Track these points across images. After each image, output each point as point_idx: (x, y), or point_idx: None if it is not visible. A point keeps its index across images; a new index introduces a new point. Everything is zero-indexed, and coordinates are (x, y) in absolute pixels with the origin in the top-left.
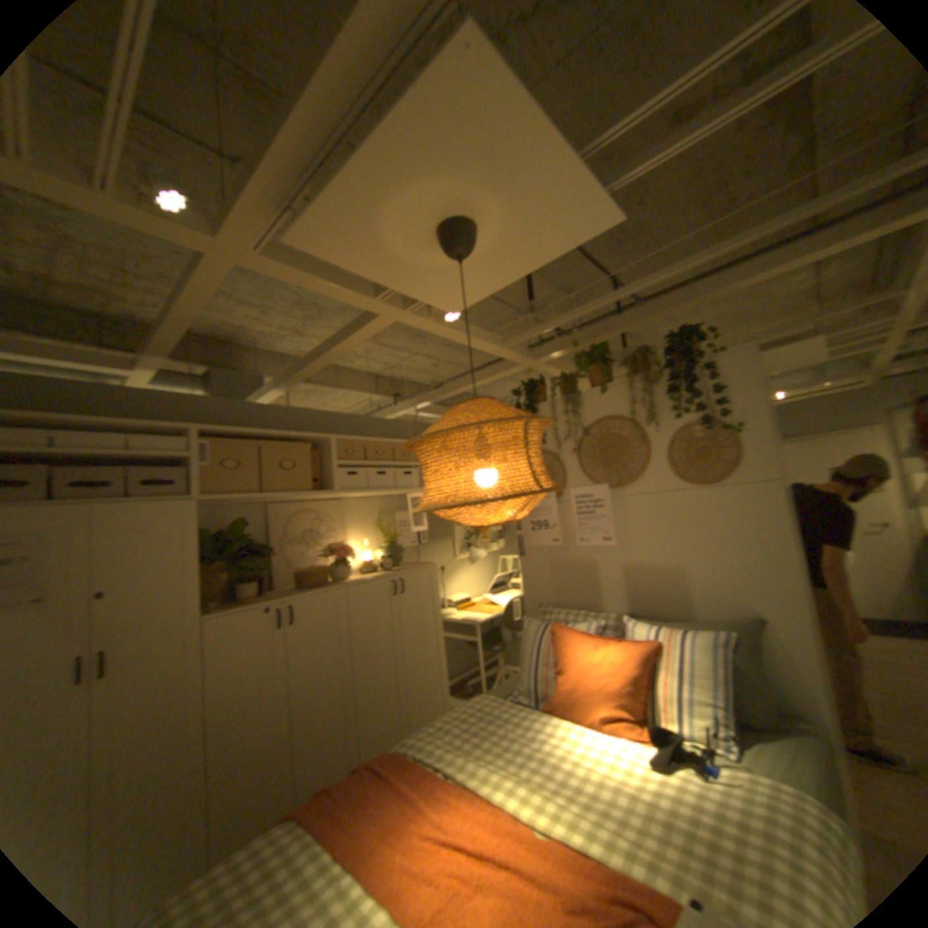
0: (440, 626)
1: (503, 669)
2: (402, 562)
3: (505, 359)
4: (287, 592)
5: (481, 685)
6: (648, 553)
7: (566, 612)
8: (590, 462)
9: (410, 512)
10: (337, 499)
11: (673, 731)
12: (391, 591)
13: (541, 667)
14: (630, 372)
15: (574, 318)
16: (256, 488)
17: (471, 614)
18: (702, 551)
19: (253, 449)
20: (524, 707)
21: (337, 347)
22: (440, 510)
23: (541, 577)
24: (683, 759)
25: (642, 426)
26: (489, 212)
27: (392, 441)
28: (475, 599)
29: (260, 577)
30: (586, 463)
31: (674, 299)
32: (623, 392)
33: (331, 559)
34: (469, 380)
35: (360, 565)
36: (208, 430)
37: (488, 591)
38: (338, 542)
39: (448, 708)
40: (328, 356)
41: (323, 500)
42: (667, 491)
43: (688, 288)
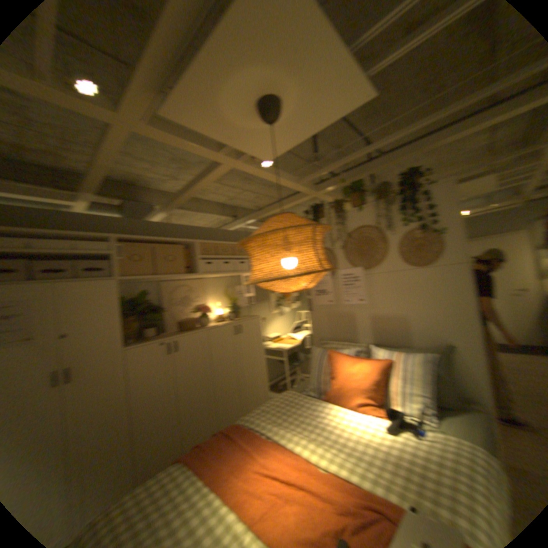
0: (261, 352)
1: (298, 376)
2: (238, 315)
3: (298, 191)
4: (170, 334)
5: (285, 385)
6: (384, 308)
7: (335, 343)
8: (350, 254)
9: (241, 286)
10: (198, 278)
11: (398, 410)
12: (232, 332)
13: (321, 375)
14: (375, 198)
15: (341, 164)
16: (148, 273)
17: (278, 345)
18: (416, 306)
19: (145, 249)
20: (310, 397)
21: (194, 185)
22: (259, 284)
23: (320, 323)
24: (403, 426)
25: (382, 231)
26: (287, 91)
27: (229, 243)
28: (281, 336)
29: (153, 325)
30: (347, 255)
31: (403, 151)
32: (371, 210)
33: (195, 314)
34: (276, 205)
35: (213, 317)
36: (117, 238)
37: (289, 331)
38: (199, 304)
39: (266, 398)
40: (188, 191)
41: (190, 279)
42: (396, 270)
43: (412, 144)
